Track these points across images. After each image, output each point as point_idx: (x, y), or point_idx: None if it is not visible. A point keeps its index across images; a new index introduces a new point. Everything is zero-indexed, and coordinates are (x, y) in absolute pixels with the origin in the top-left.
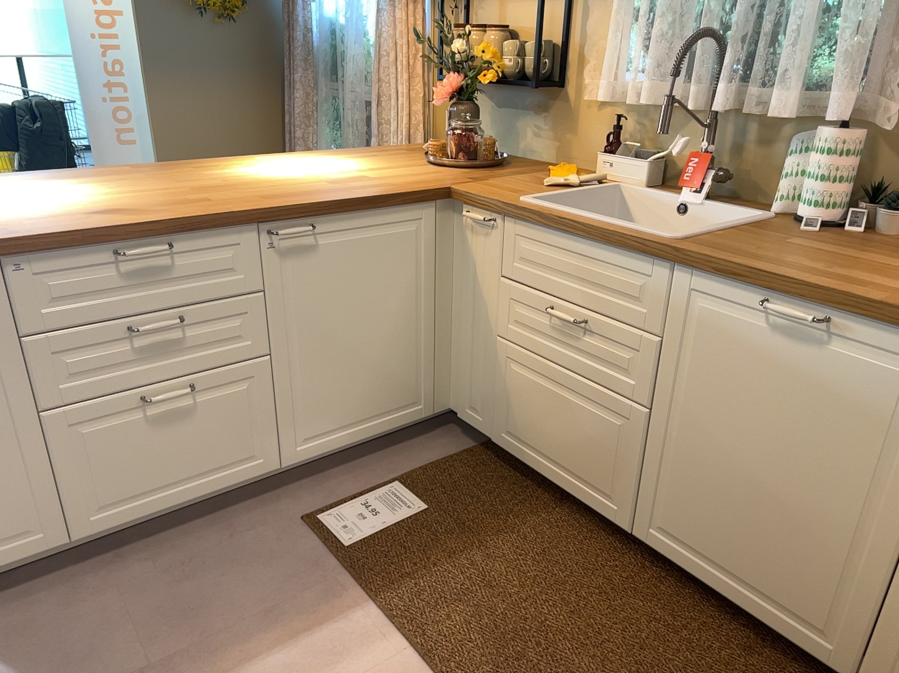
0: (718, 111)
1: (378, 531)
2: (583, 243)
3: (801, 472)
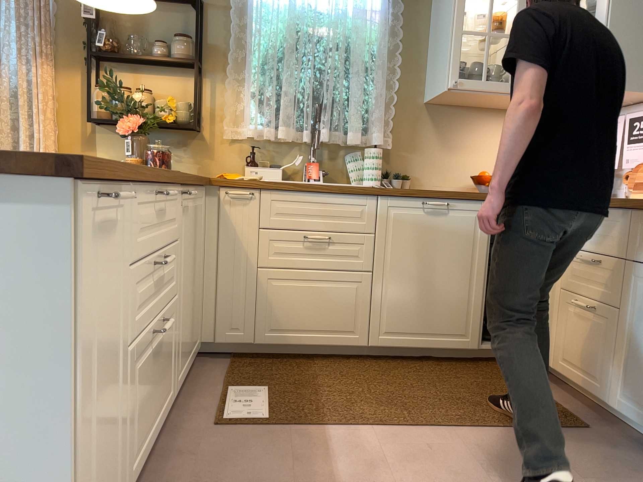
0: (324, 139)
1: (266, 406)
2: (323, 196)
3: (447, 269)
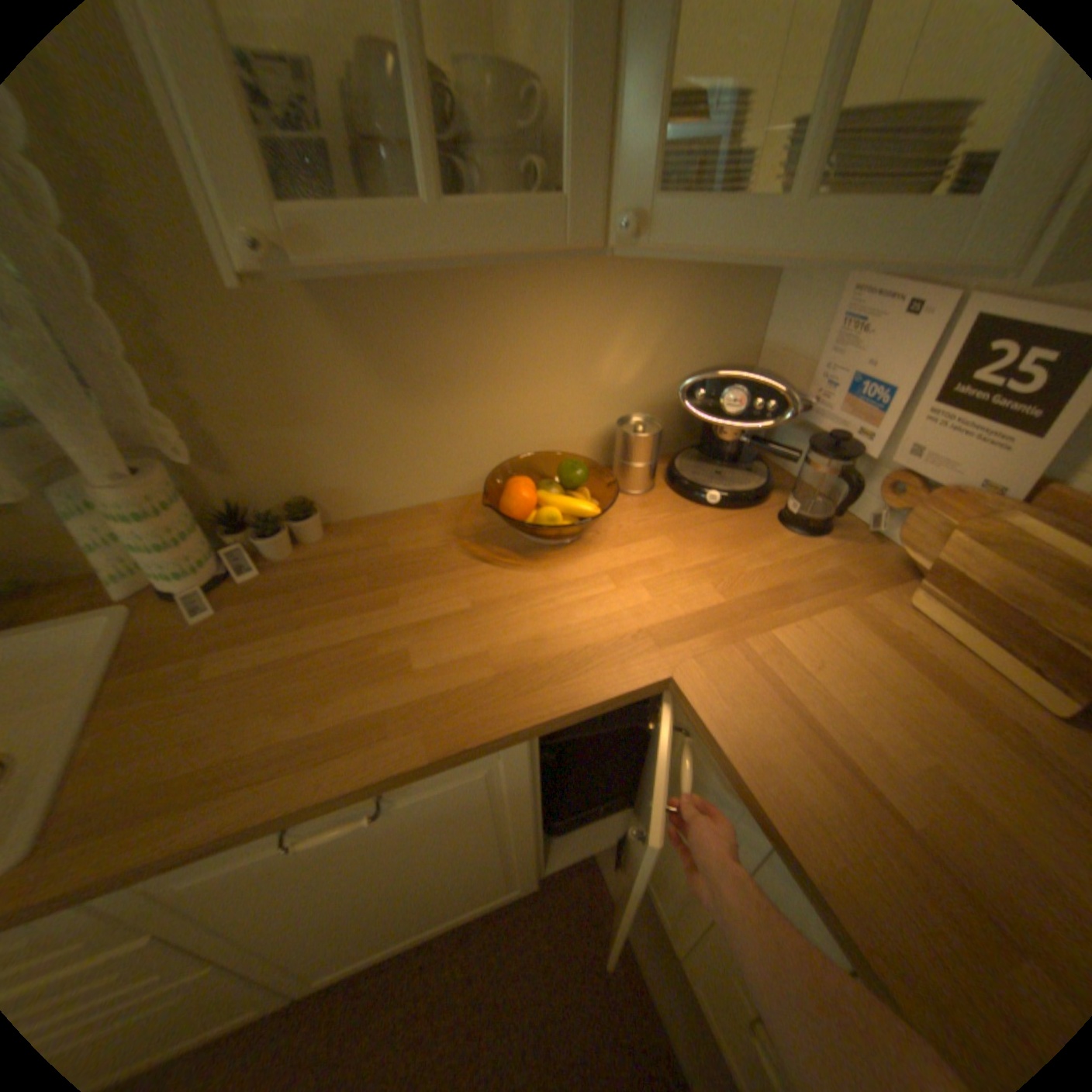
0: None
1: None
2: None
3: (432, 869)
